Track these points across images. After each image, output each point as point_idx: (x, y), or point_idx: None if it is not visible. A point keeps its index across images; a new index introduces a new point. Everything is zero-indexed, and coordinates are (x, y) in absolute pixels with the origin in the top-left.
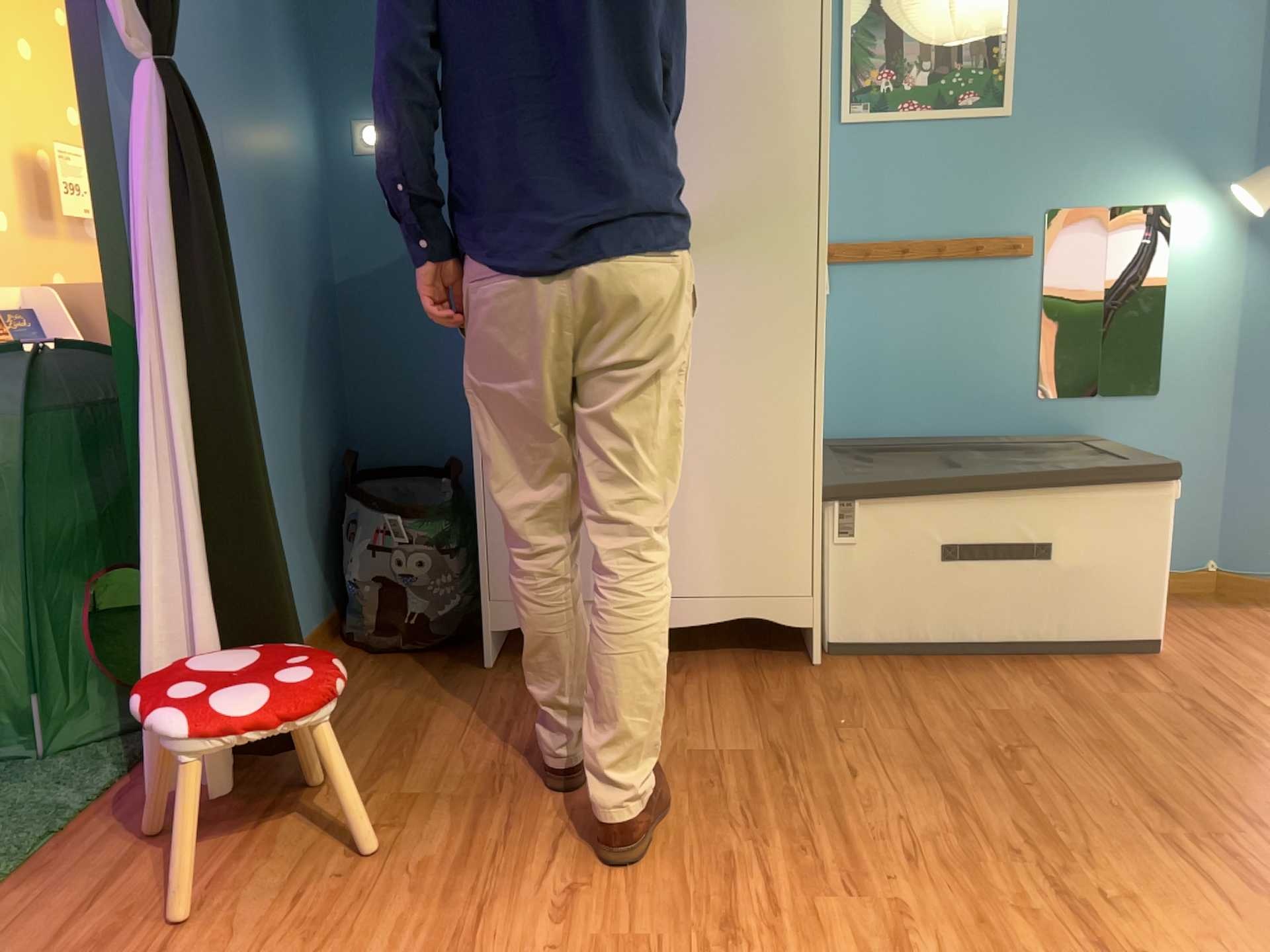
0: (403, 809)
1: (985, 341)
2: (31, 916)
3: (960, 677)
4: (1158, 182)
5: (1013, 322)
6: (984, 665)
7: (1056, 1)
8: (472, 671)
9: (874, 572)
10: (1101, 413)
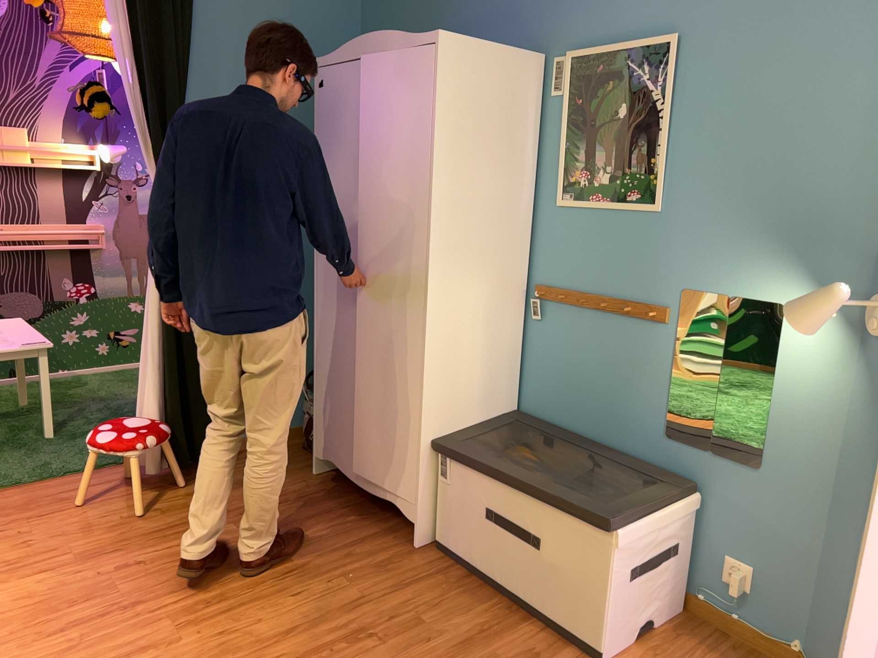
0: (176, 510)
1: (631, 380)
2: (68, 485)
3: (458, 596)
4: (773, 282)
5: (651, 371)
6: (488, 599)
7: (701, 123)
8: (306, 473)
9: (454, 507)
10: (710, 465)
